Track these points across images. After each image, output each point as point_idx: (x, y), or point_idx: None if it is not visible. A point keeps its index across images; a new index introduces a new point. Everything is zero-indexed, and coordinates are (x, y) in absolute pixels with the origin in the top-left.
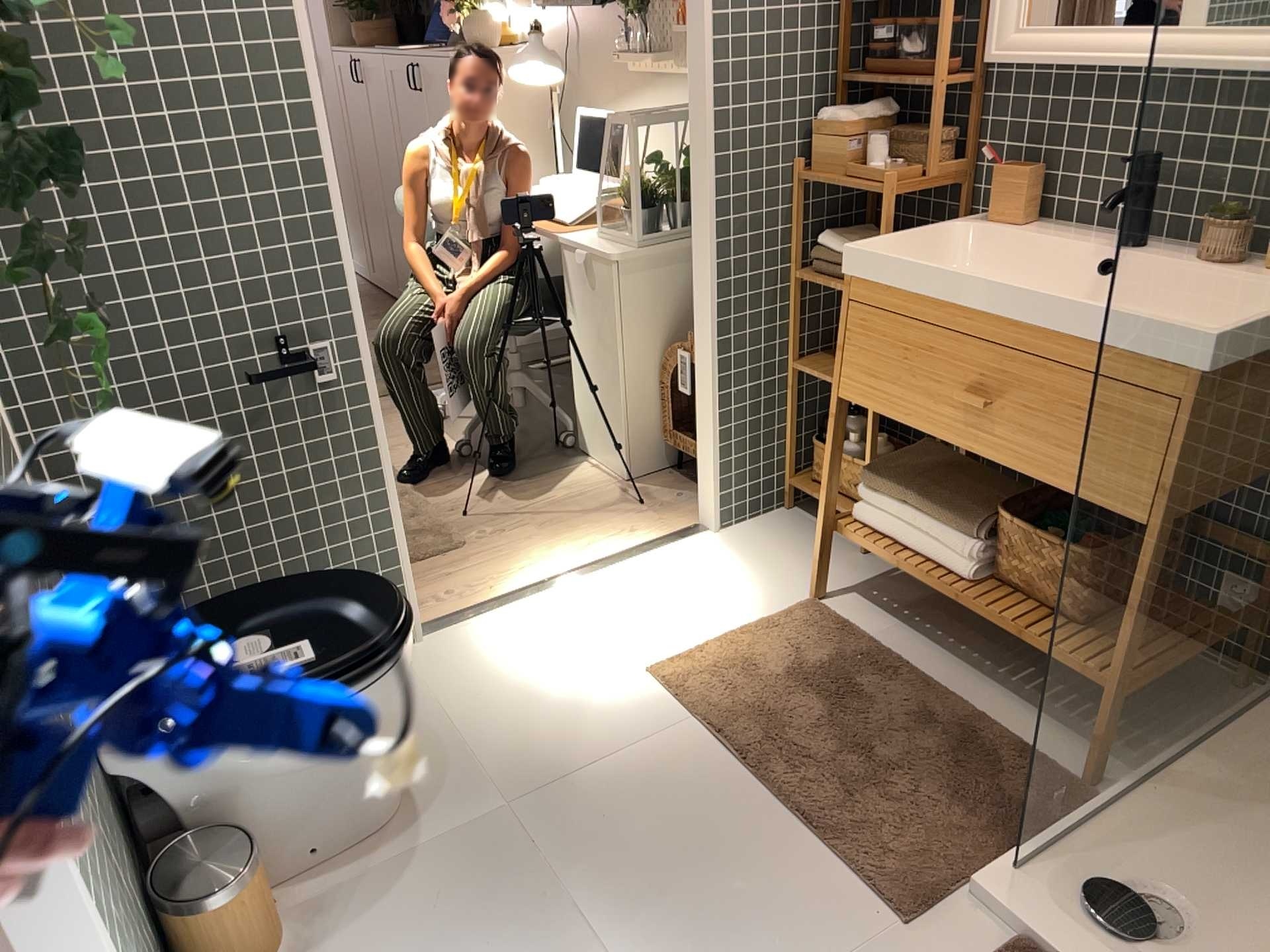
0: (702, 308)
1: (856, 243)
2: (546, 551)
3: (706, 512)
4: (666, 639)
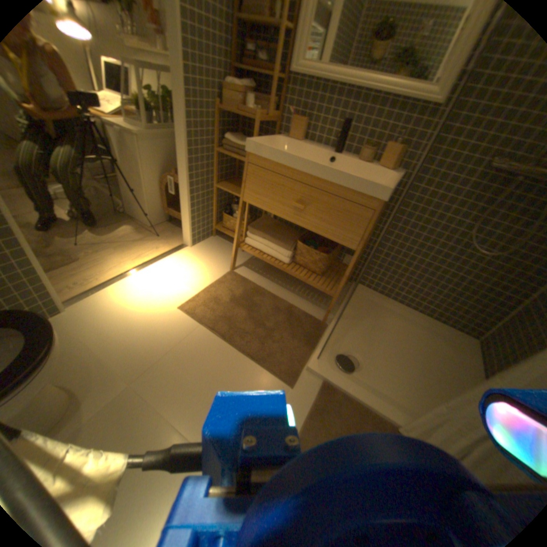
0: (180, 159)
1: (242, 138)
2: (121, 258)
3: (186, 239)
4: (181, 292)
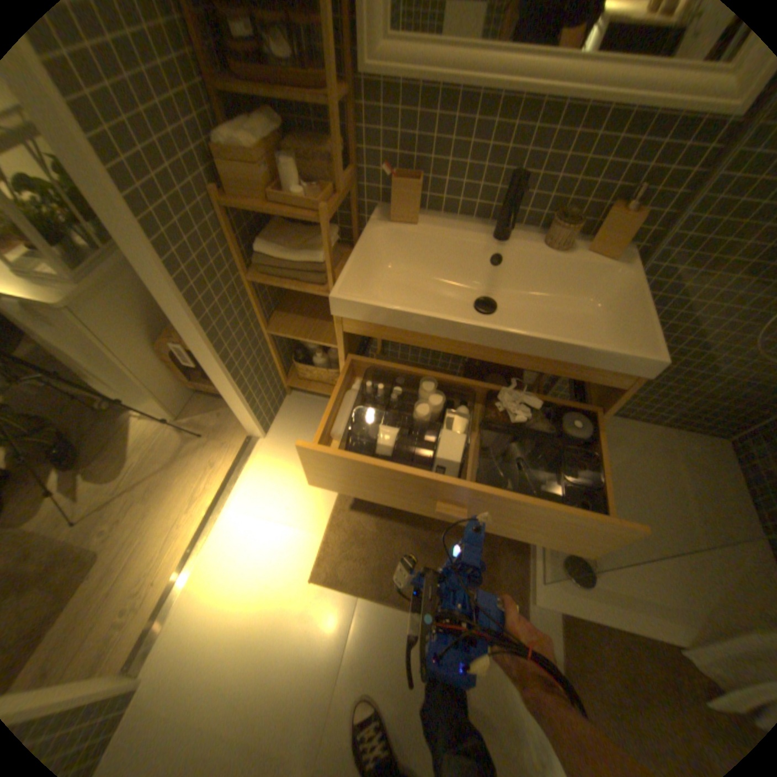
0: (189, 340)
1: (293, 253)
2: (164, 521)
3: (250, 431)
4: (298, 547)
